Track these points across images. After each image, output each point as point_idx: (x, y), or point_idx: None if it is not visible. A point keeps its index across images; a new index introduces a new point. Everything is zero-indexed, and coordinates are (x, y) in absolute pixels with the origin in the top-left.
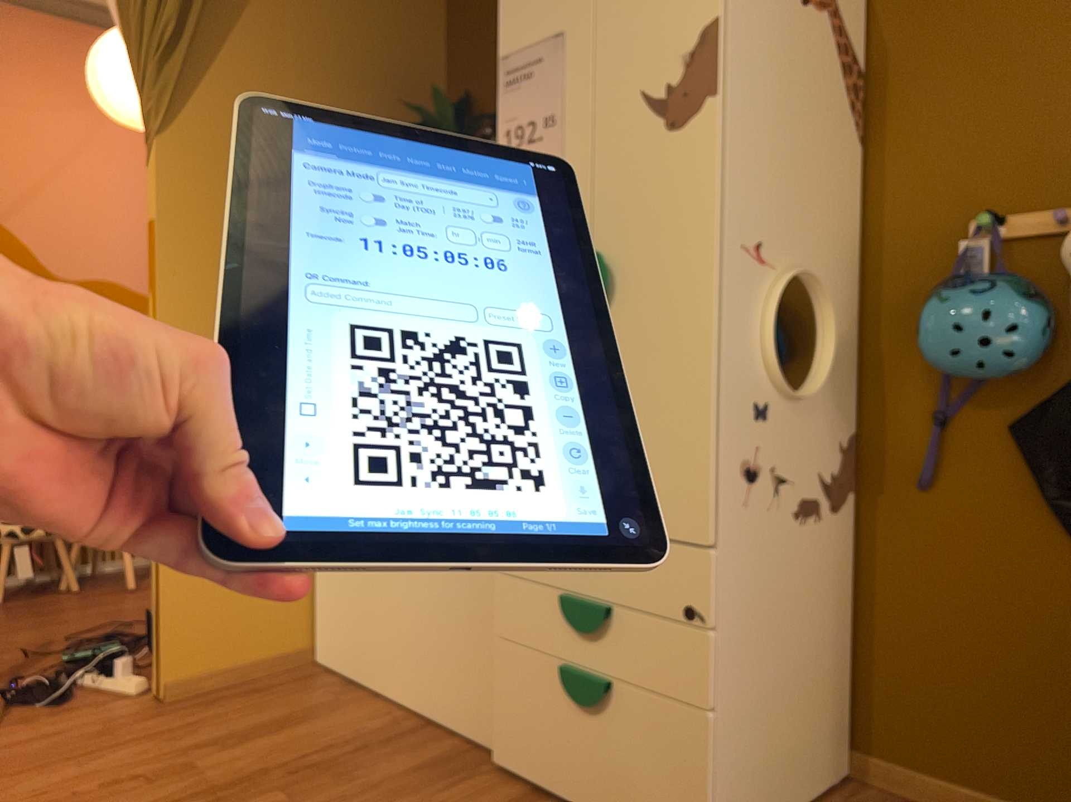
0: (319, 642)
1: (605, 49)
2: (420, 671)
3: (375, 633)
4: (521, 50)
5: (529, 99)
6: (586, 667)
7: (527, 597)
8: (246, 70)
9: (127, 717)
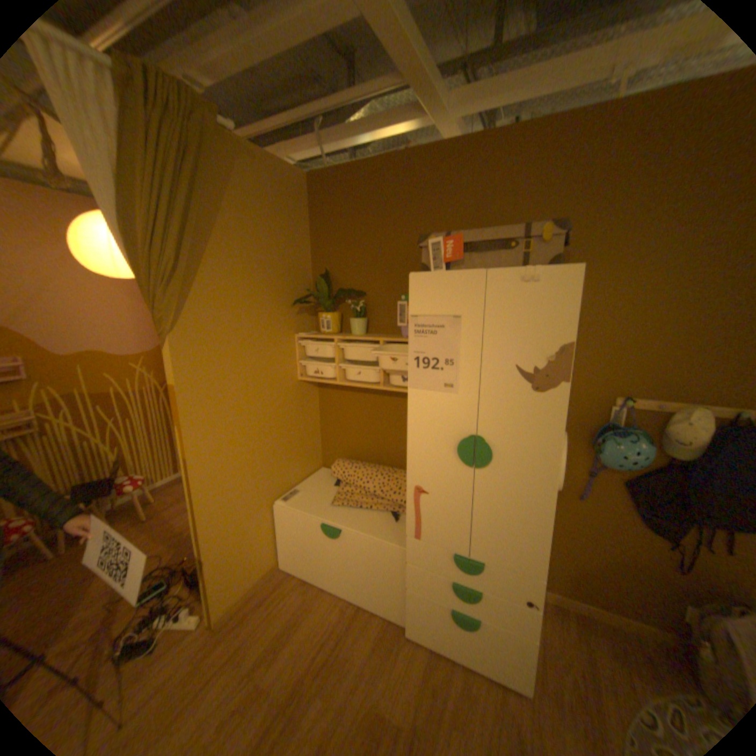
0: (282, 561)
1: (491, 334)
2: (352, 586)
3: (321, 565)
4: (426, 315)
5: (433, 345)
6: (466, 613)
7: (428, 578)
8: (213, 277)
9: (201, 650)
